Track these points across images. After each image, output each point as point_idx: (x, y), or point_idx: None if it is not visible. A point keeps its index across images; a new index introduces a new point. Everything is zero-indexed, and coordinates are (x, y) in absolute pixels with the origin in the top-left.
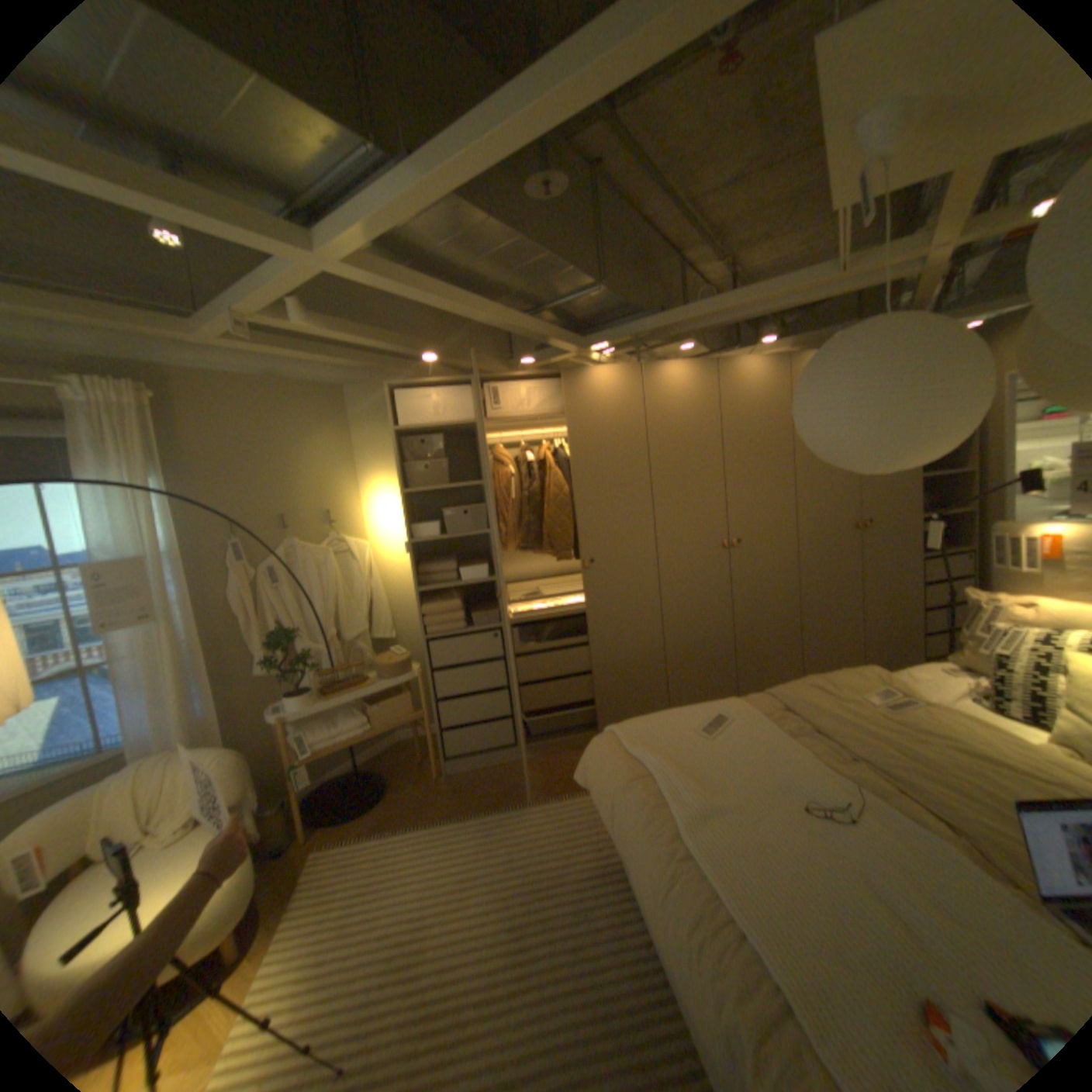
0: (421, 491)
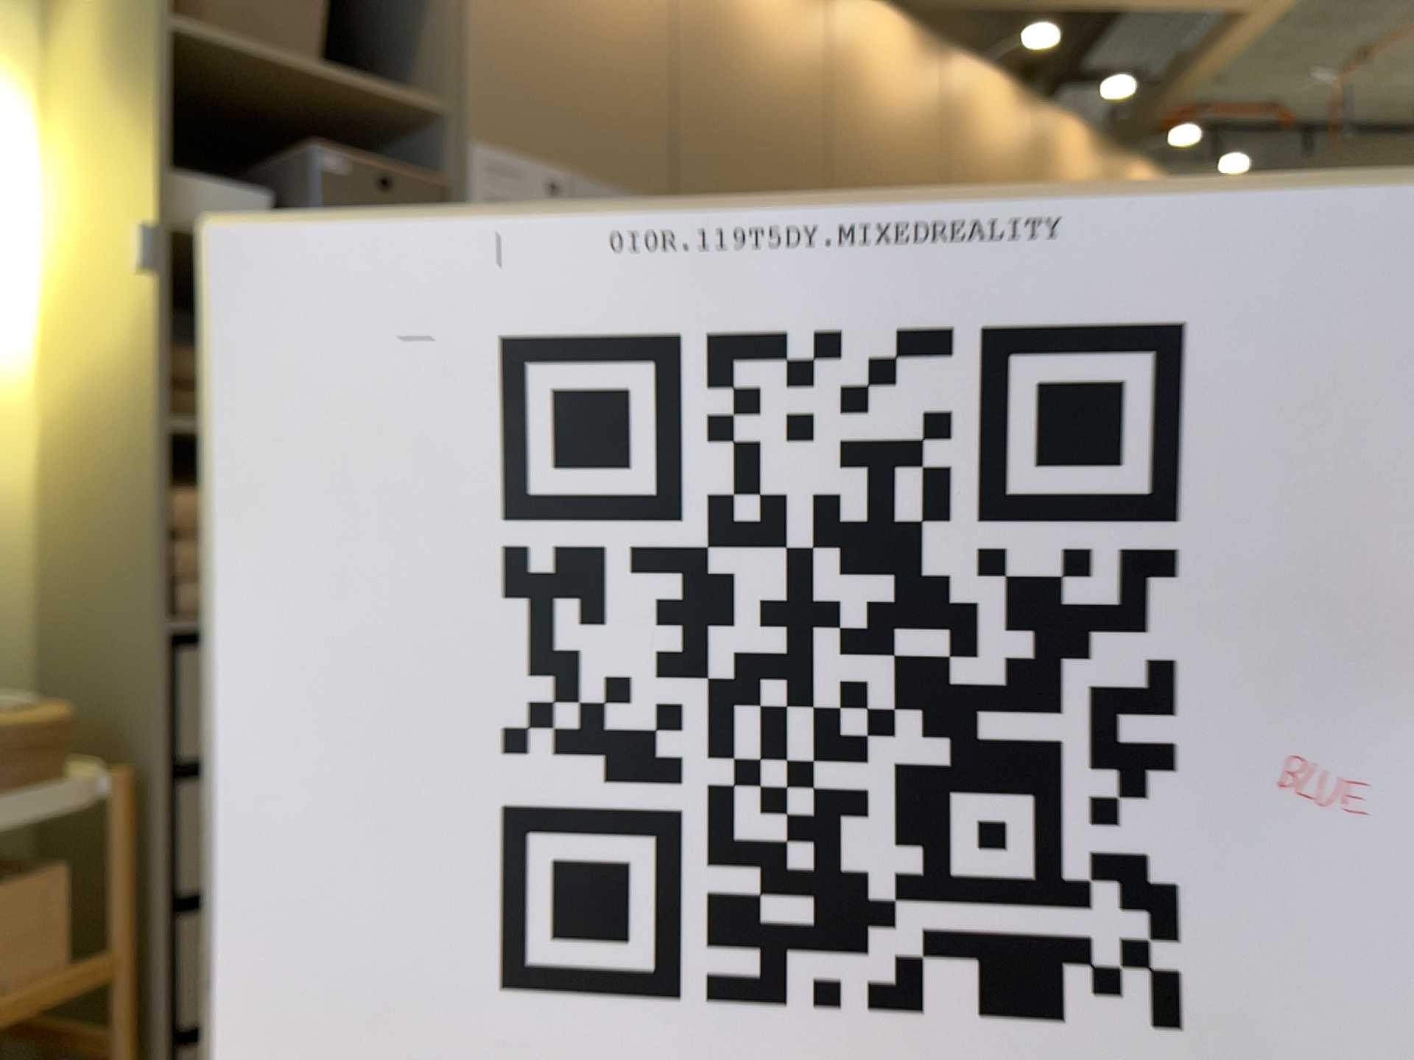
0: (199, 66)
